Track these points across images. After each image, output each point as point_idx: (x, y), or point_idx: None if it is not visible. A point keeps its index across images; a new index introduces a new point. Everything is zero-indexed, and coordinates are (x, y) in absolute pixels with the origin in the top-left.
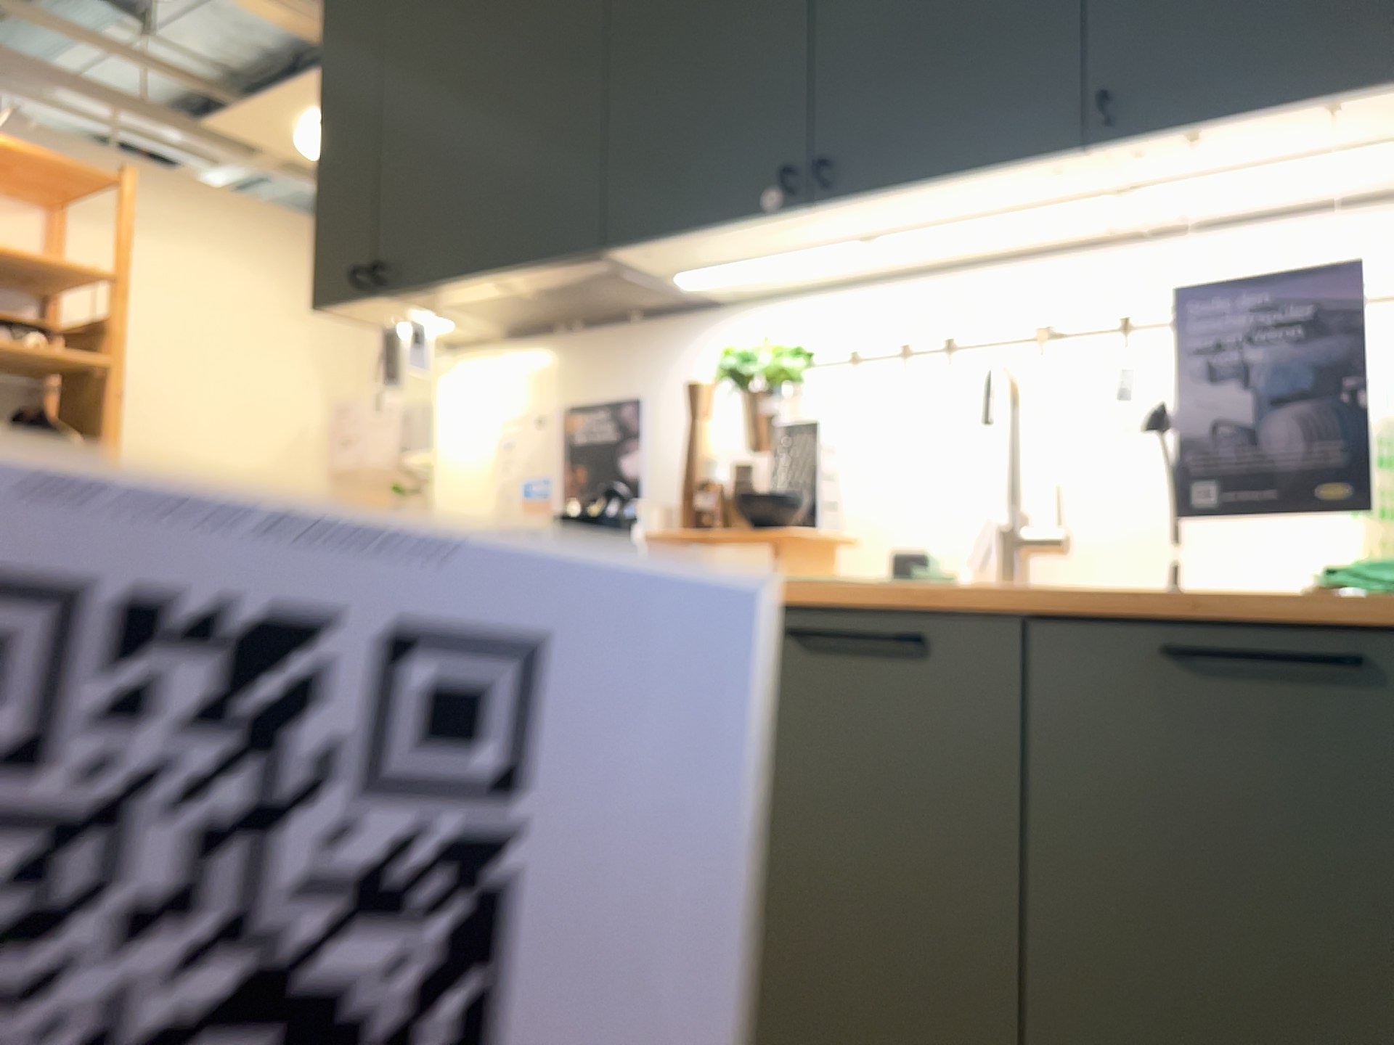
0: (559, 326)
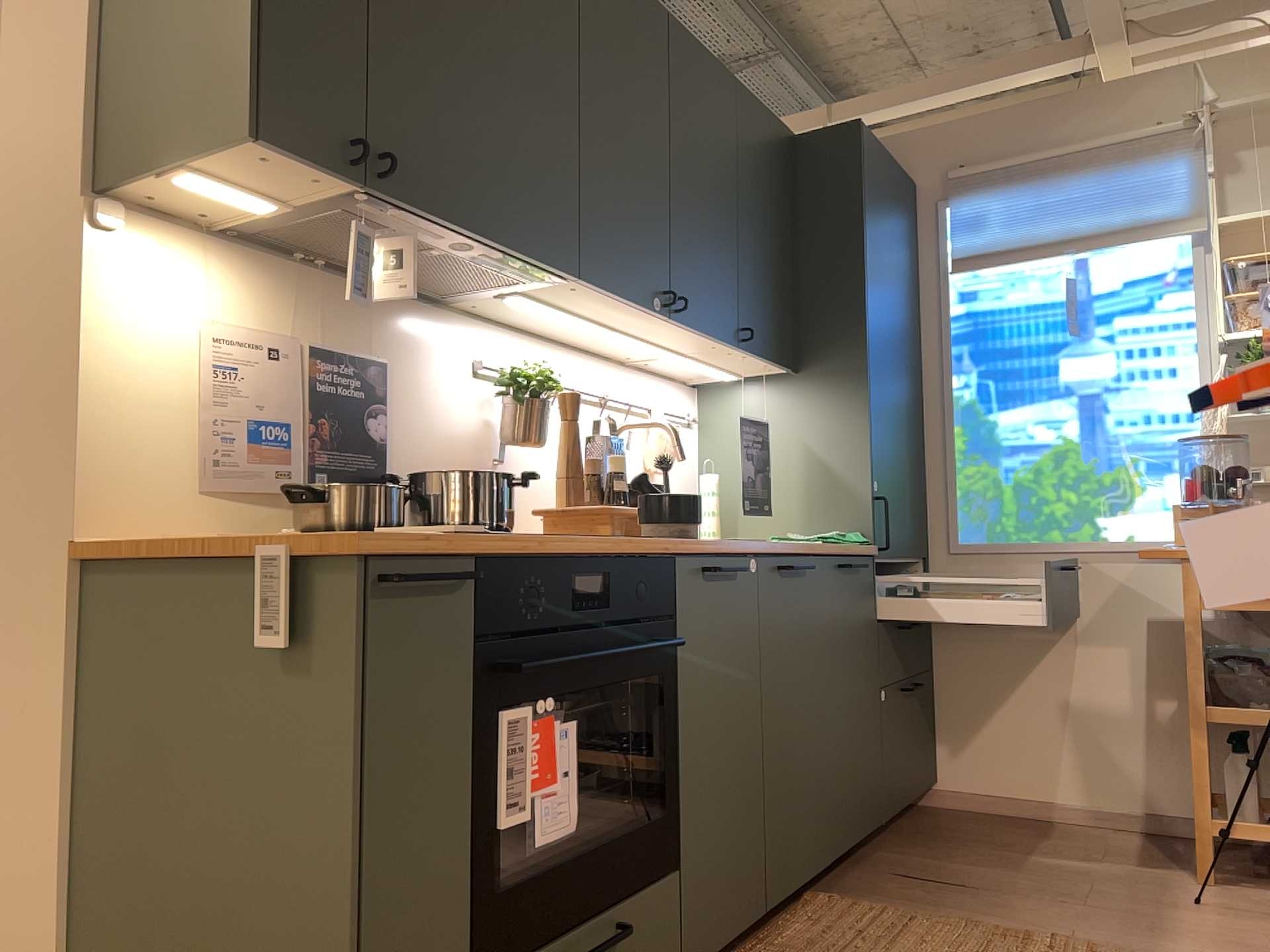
0: (305, 254)
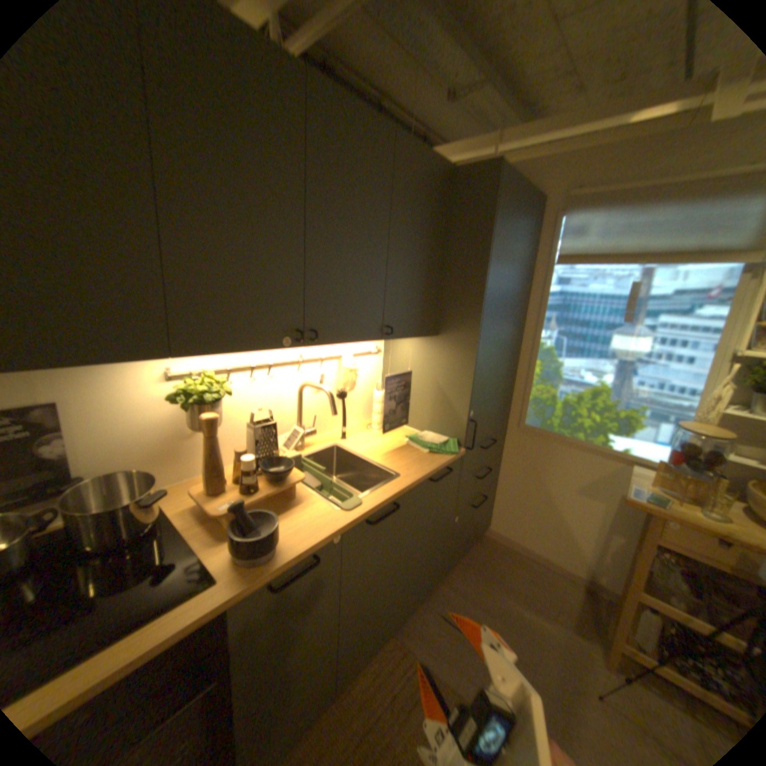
0: None
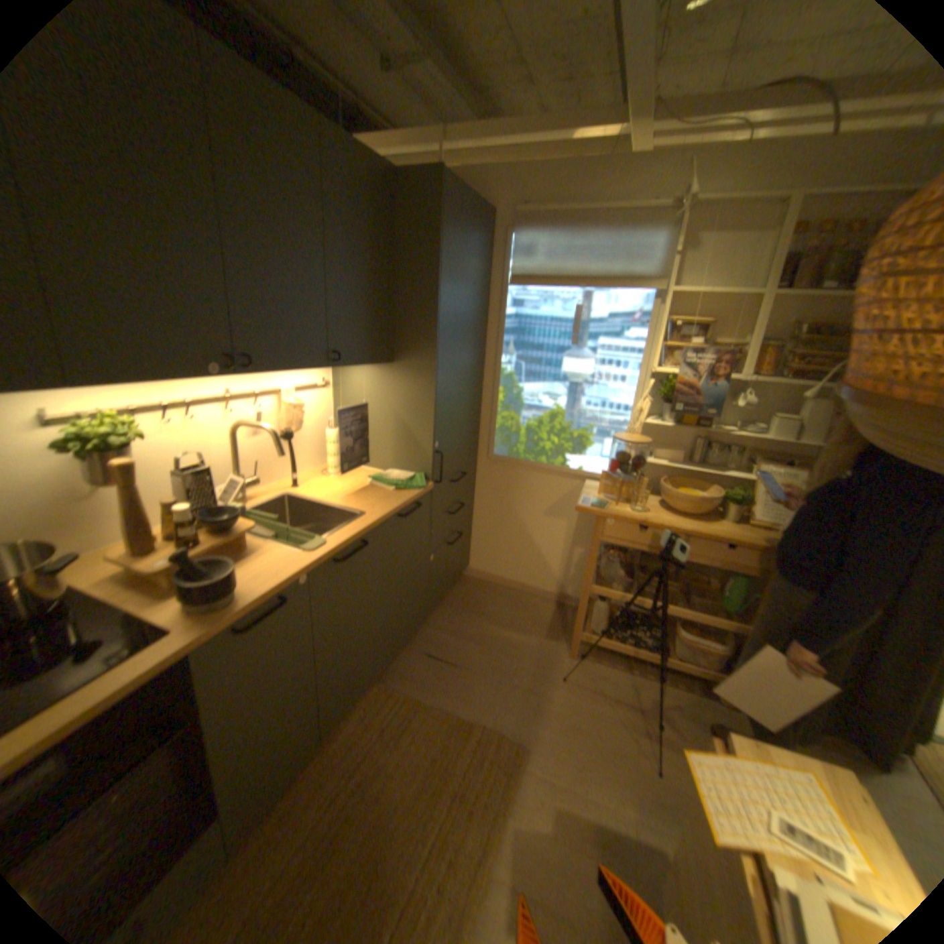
0: None
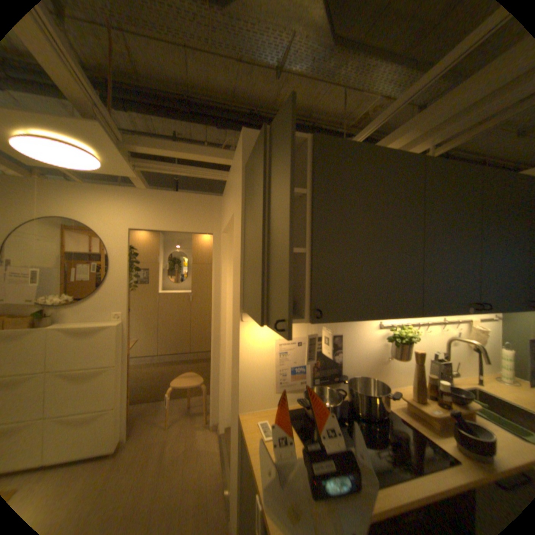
0: None
